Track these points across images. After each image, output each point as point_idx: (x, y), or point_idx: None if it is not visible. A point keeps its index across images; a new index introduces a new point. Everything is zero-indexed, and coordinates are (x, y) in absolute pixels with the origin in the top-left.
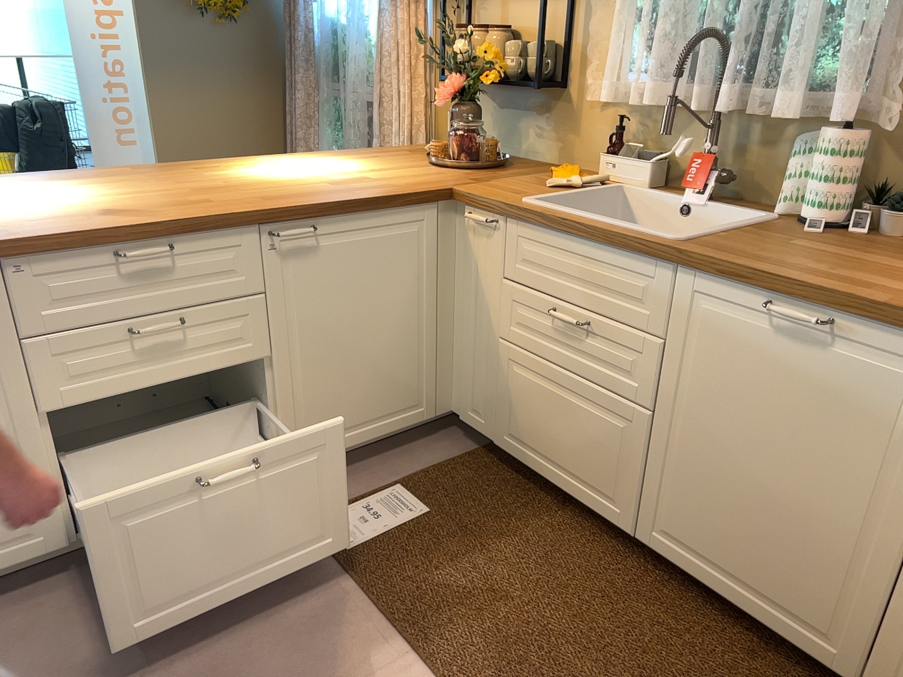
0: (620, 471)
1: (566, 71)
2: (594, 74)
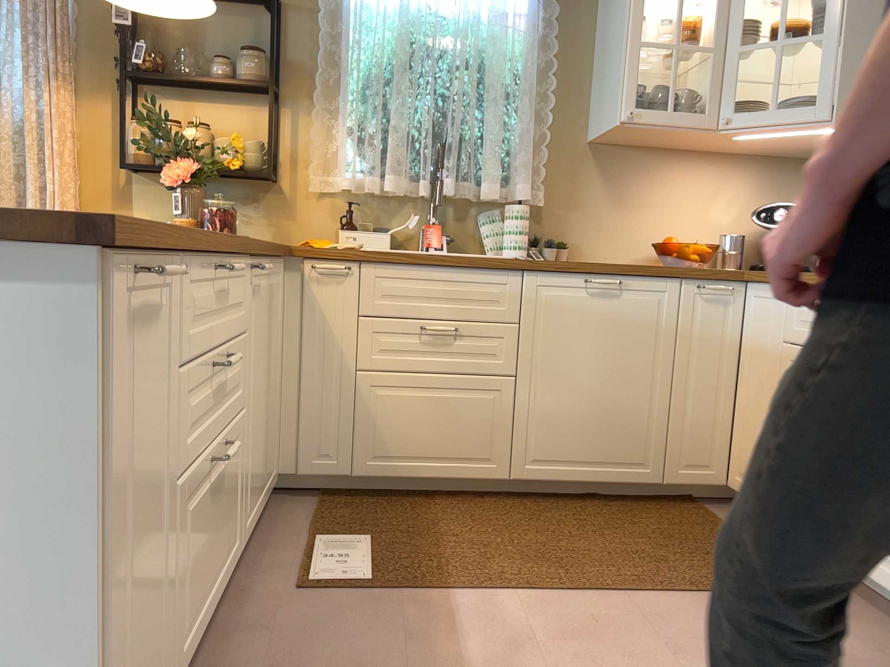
0: (494, 434)
1: (278, 167)
2: (315, 169)
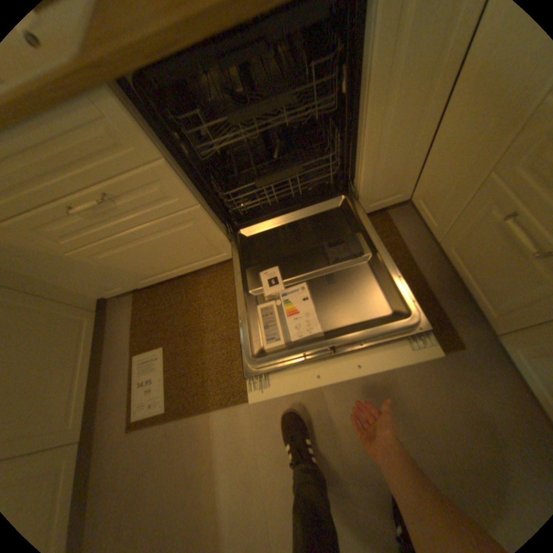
0: (210, 242)
1: None
2: None
